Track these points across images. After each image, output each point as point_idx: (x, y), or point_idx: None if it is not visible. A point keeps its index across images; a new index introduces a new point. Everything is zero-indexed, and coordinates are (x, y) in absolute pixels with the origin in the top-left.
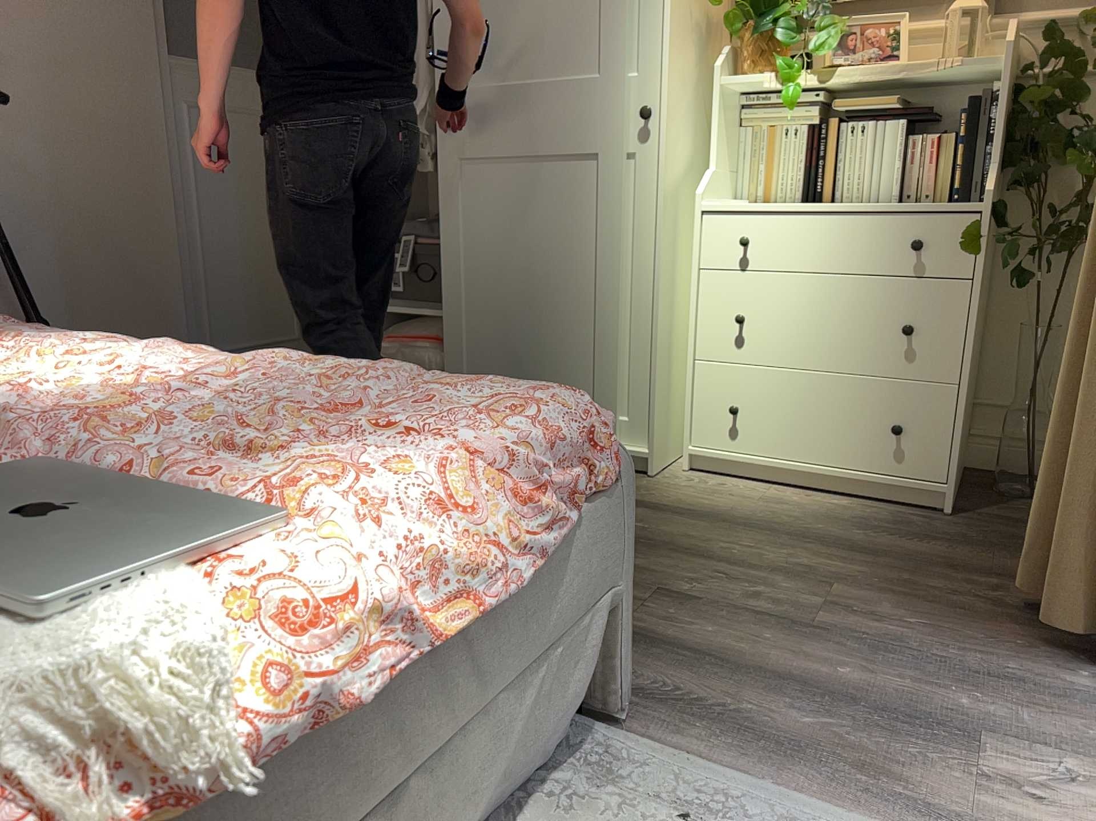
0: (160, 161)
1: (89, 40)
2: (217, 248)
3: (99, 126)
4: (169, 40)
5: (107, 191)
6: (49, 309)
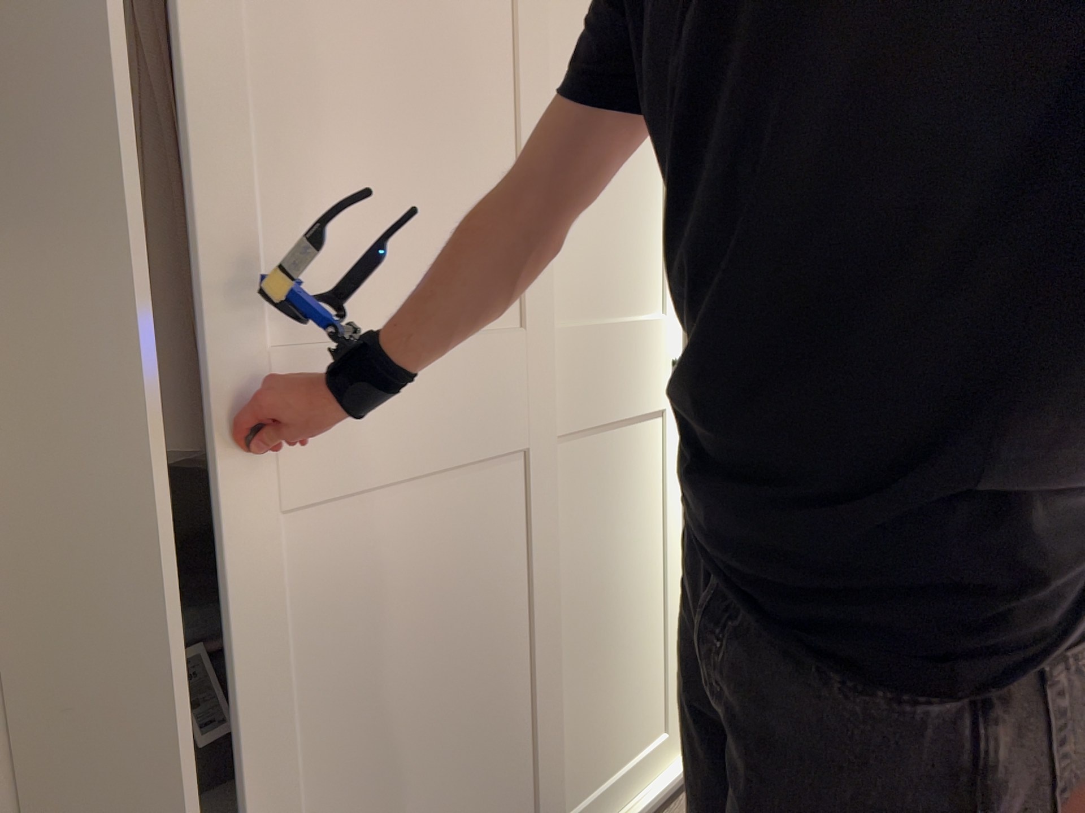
0: None
1: None
2: None
3: None
4: None
5: None
6: None
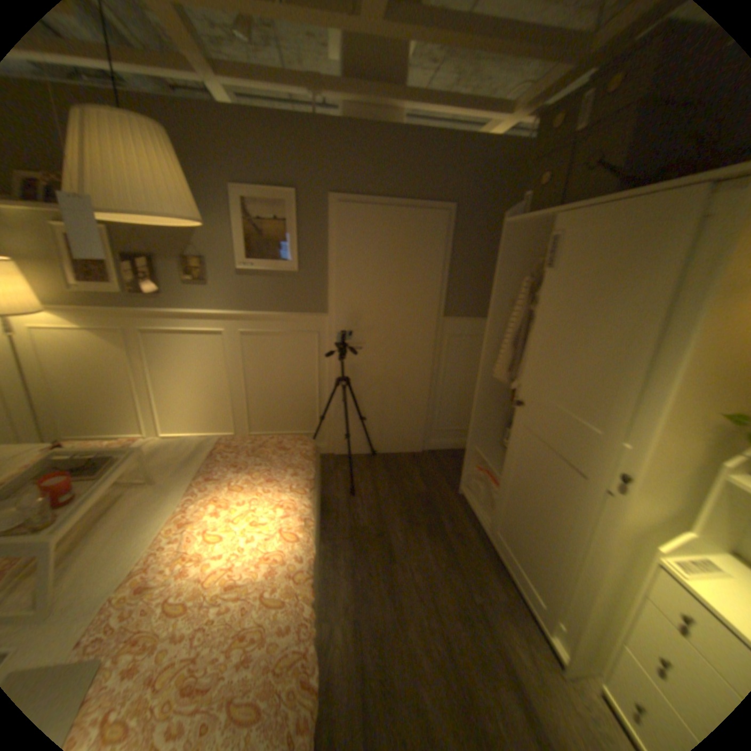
0: (427, 360)
1: (408, 317)
2: (448, 392)
3: (405, 348)
4: (445, 311)
5: (403, 371)
6: (373, 410)
